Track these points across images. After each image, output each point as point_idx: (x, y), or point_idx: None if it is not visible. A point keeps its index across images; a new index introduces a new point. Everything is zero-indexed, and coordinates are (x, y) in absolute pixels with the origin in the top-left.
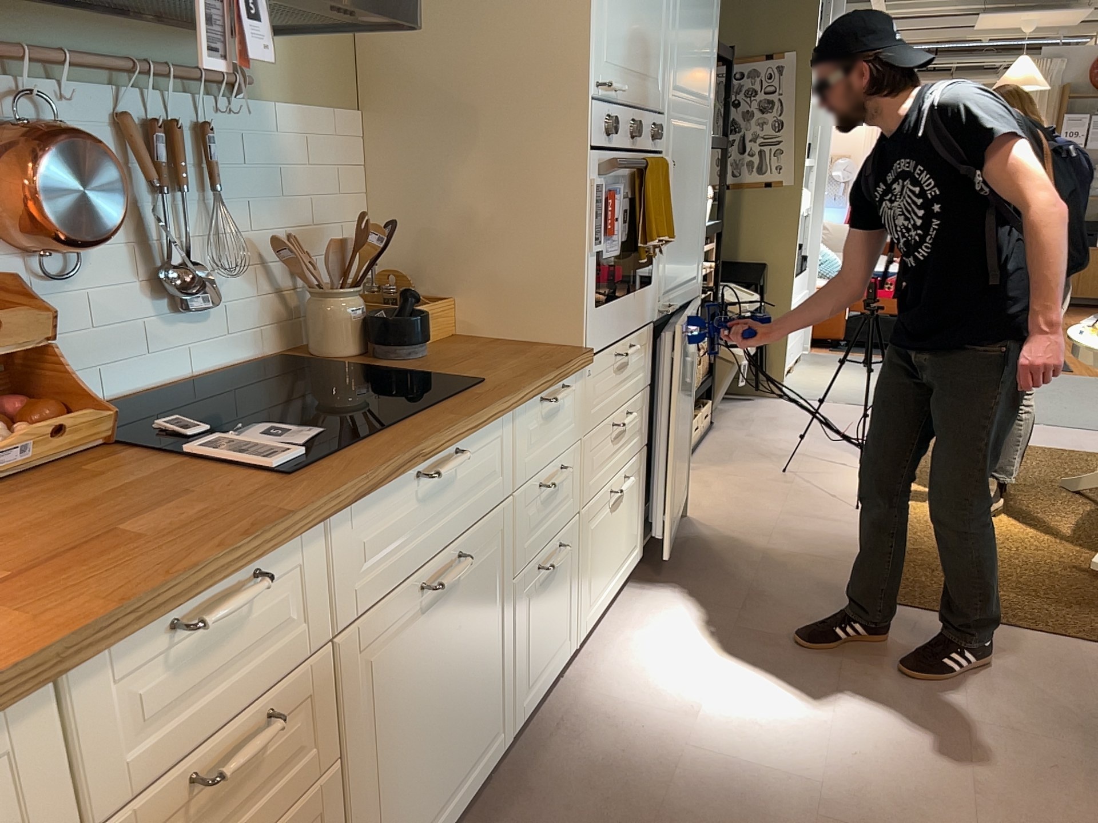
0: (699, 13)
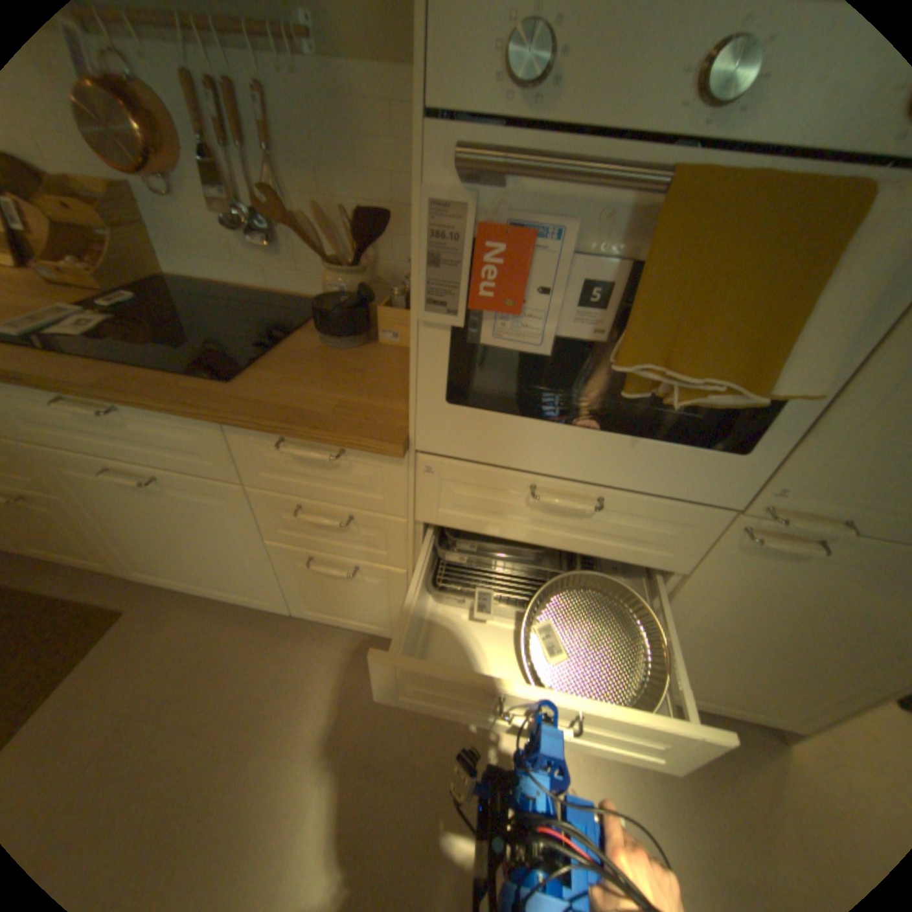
0: None
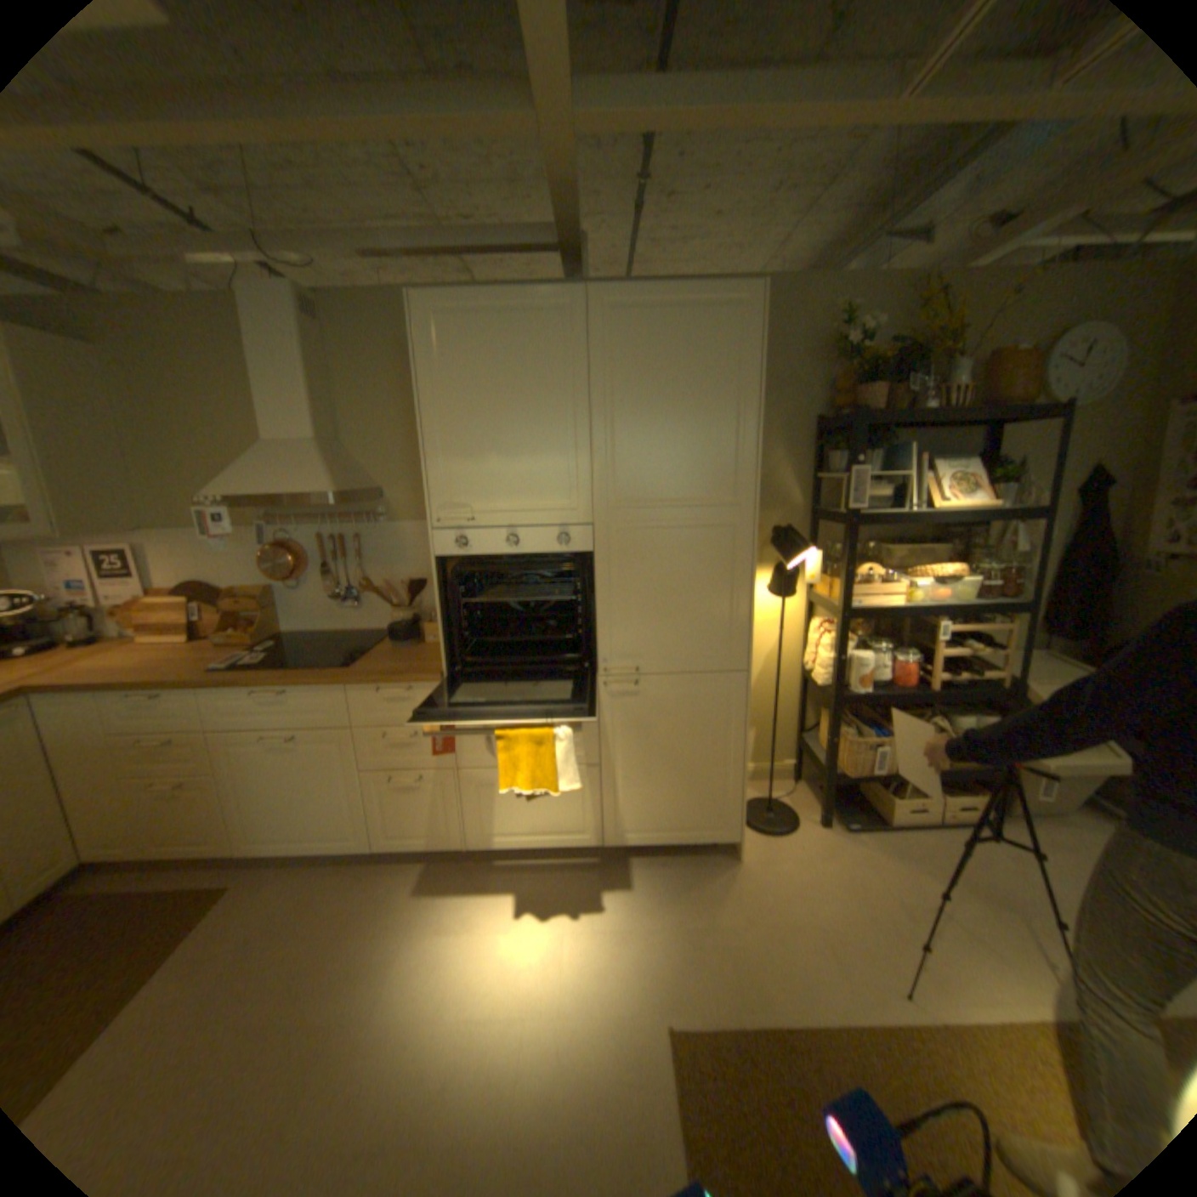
0: (679, 428)
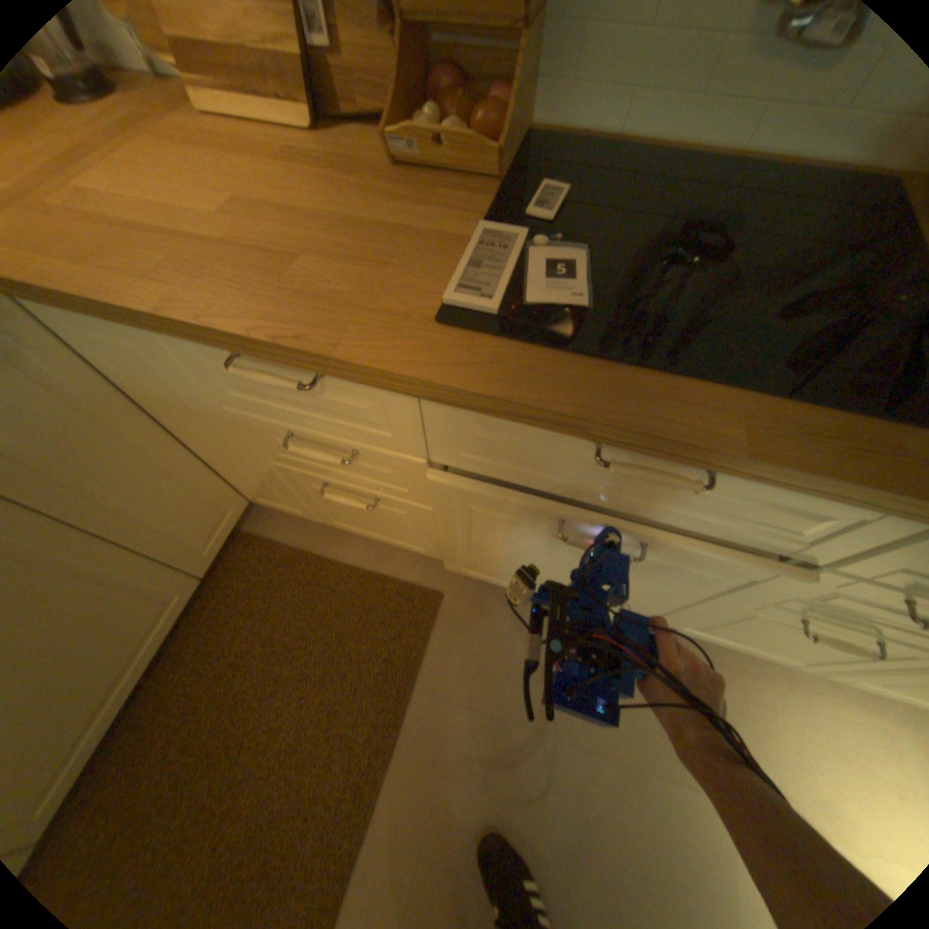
0: None
